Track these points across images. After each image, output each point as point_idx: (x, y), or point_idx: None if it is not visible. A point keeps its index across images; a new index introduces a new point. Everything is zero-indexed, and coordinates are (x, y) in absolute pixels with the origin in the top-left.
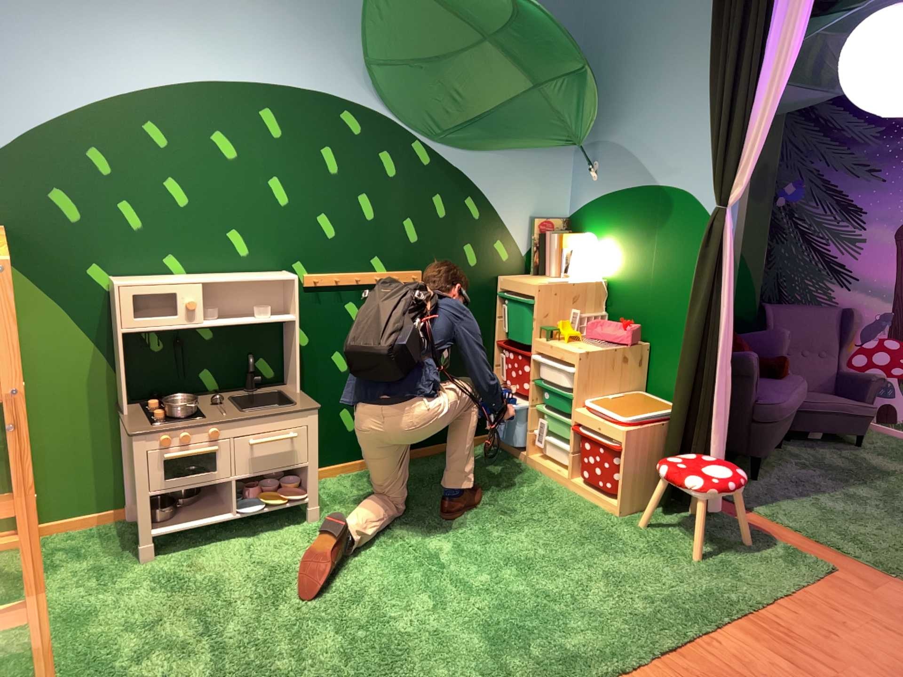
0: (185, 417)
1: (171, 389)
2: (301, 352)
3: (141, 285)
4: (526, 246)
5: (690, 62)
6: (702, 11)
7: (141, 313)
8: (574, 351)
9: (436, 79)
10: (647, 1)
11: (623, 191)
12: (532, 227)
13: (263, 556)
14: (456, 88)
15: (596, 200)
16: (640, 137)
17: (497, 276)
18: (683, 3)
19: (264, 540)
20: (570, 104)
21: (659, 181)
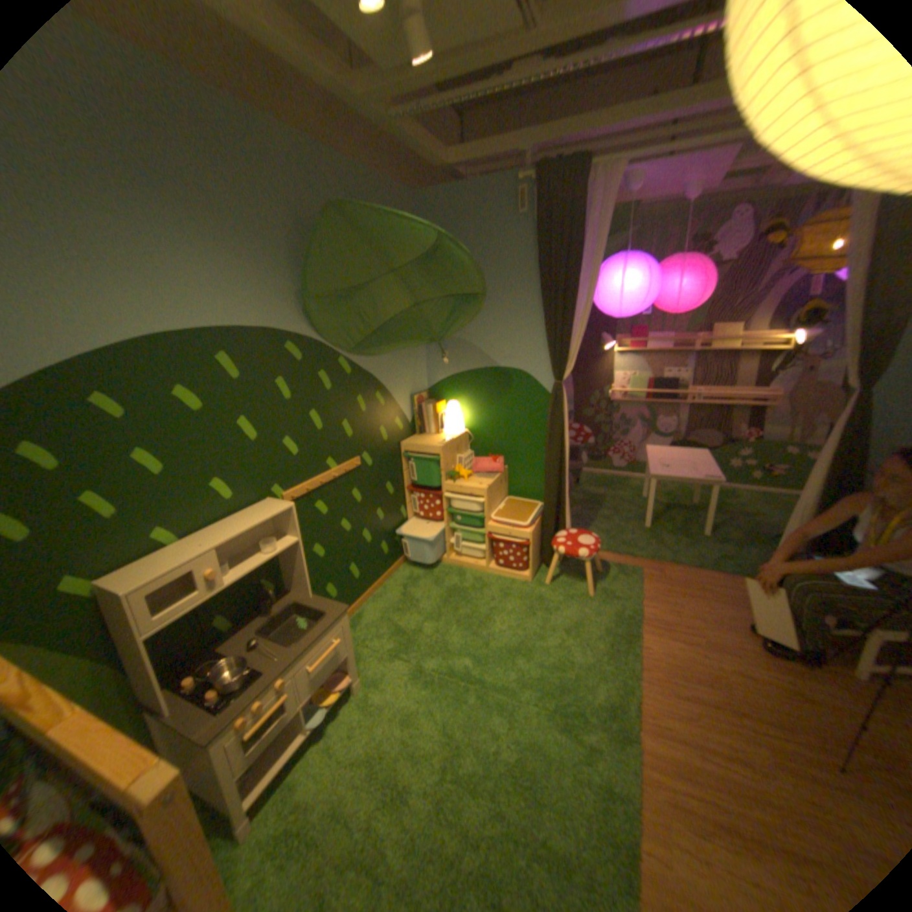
0: (238, 690)
1: (182, 657)
2: (305, 565)
3: (138, 584)
4: (411, 416)
5: (519, 282)
6: (524, 246)
7: (149, 613)
8: (481, 488)
9: (352, 301)
10: (476, 235)
11: (475, 370)
12: (414, 402)
13: (346, 762)
14: (365, 307)
15: (452, 376)
16: (483, 333)
17: (399, 442)
18: (508, 239)
19: (333, 743)
20: (445, 313)
21: (503, 362)
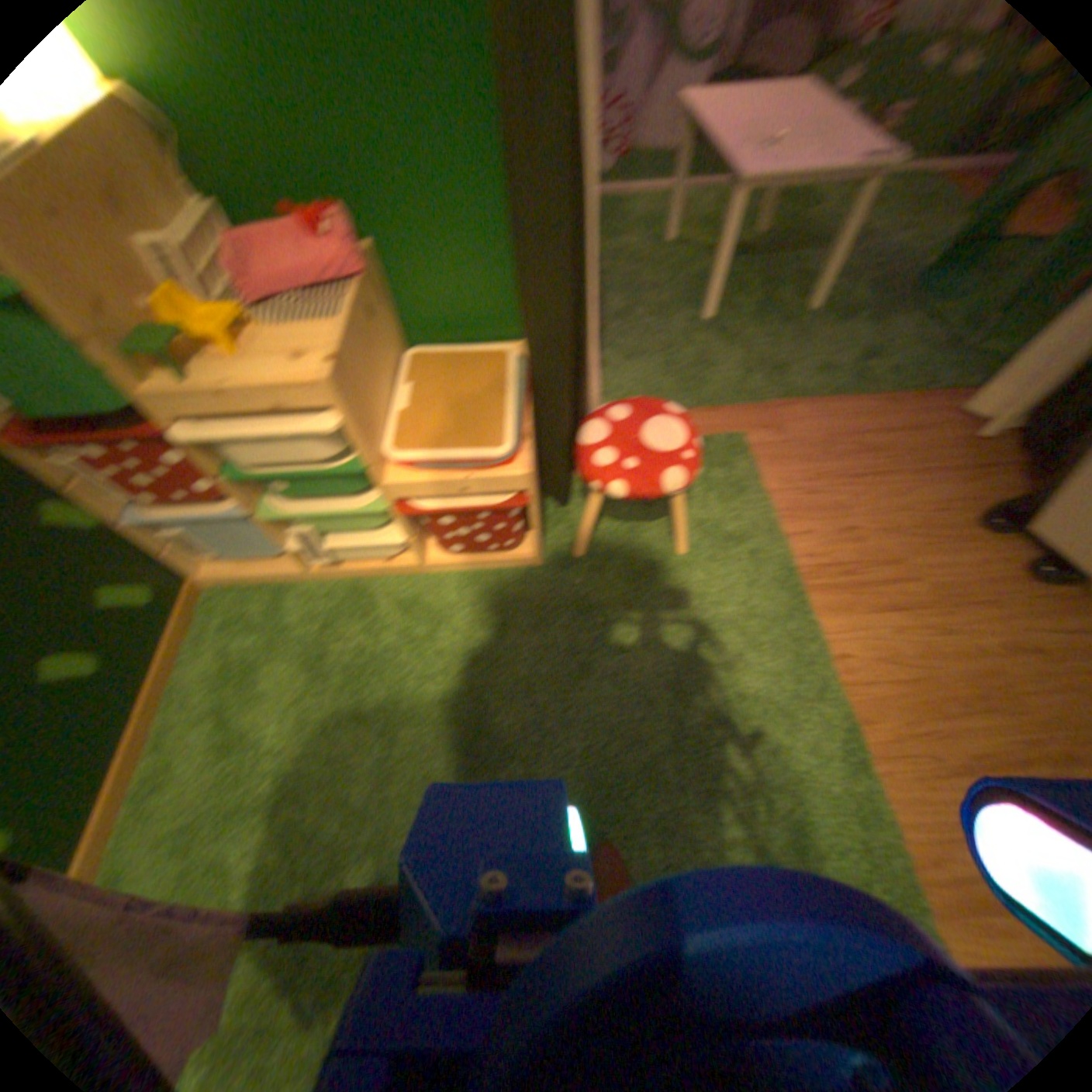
0: None
1: None
2: None
3: None
4: None
5: None
6: None
7: None
8: (304, 367)
9: None
10: None
11: None
12: None
13: None
14: None
15: None
16: None
17: None
18: None
19: None
20: None
21: None
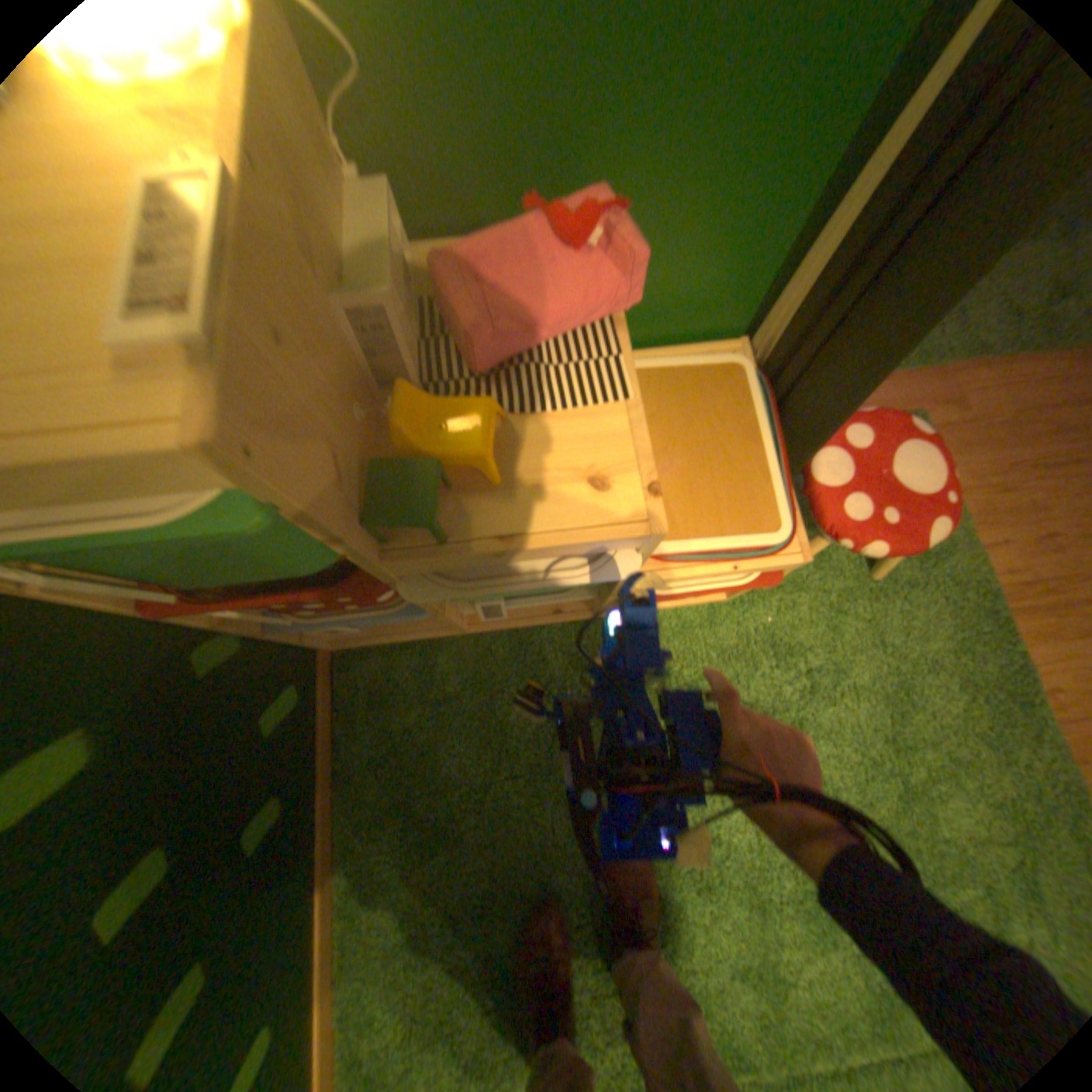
0: None
1: None
2: None
3: None
4: None
5: None
6: None
7: None
8: (631, 512)
9: None
10: None
11: None
12: None
13: None
14: None
15: None
16: None
17: None
18: None
19: None
20: None
21: None
